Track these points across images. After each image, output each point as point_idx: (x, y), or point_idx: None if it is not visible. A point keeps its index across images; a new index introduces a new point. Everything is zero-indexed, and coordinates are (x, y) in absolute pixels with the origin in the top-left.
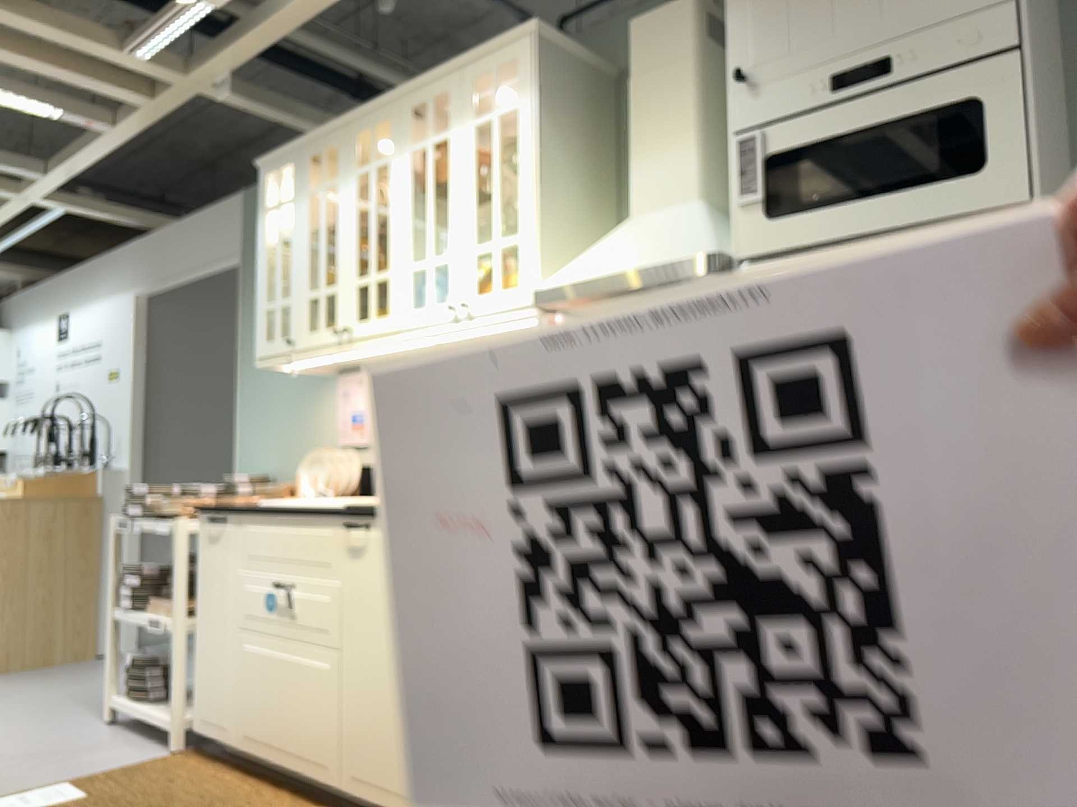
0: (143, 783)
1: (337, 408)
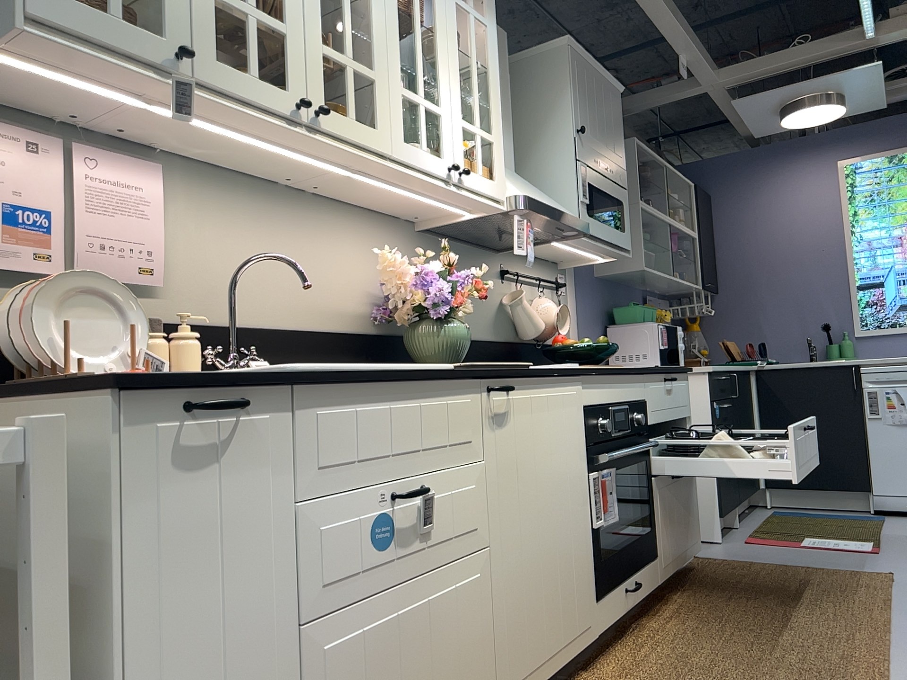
0: None
1: None
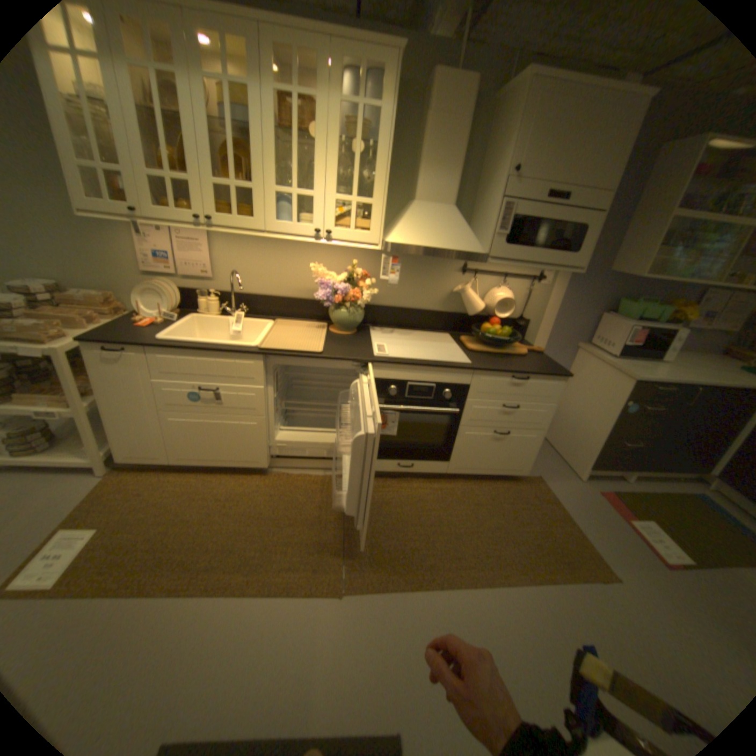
0: (121, 502)
1: (131, 242)
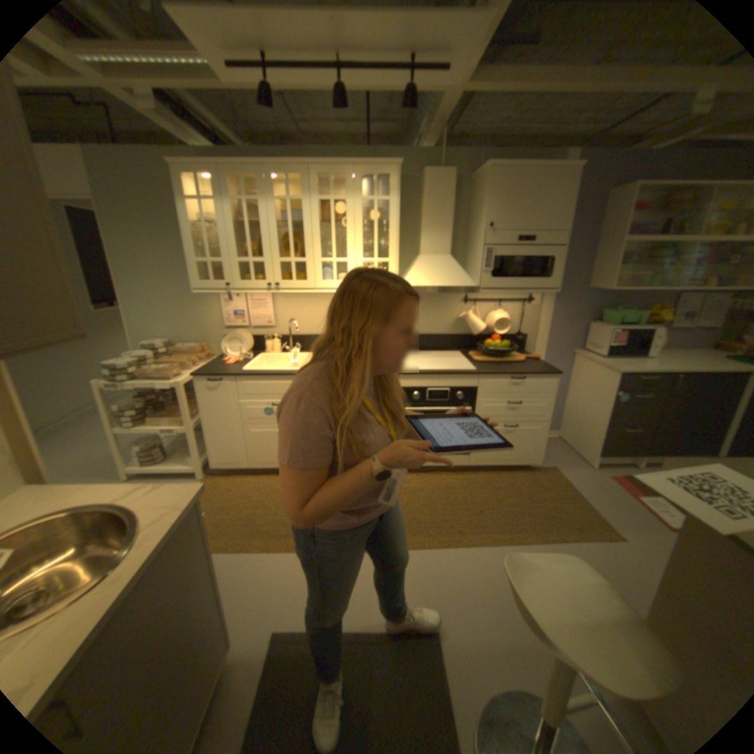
0: (218, 495)
1: (220, 306)
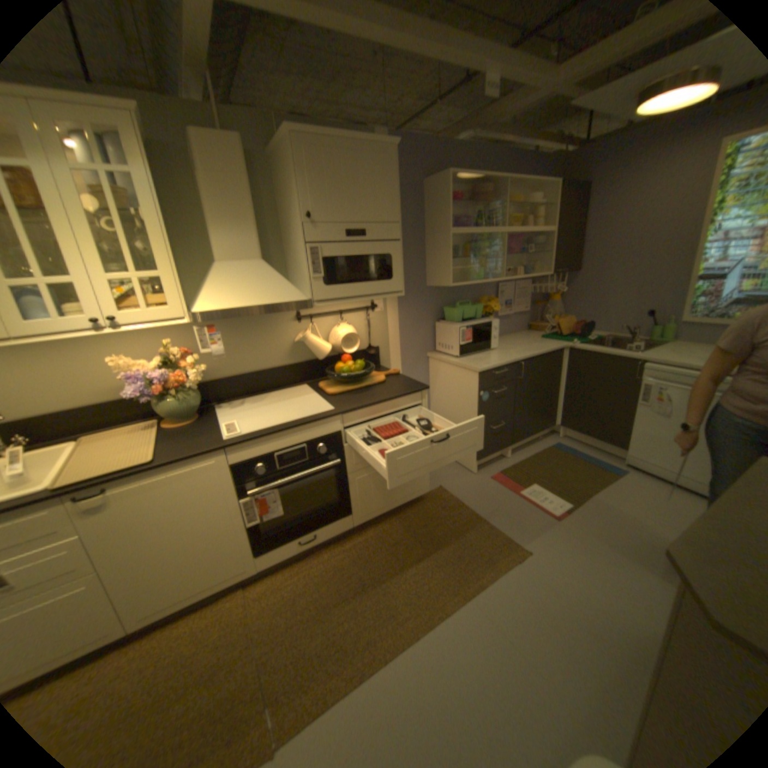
0: None
1: None
